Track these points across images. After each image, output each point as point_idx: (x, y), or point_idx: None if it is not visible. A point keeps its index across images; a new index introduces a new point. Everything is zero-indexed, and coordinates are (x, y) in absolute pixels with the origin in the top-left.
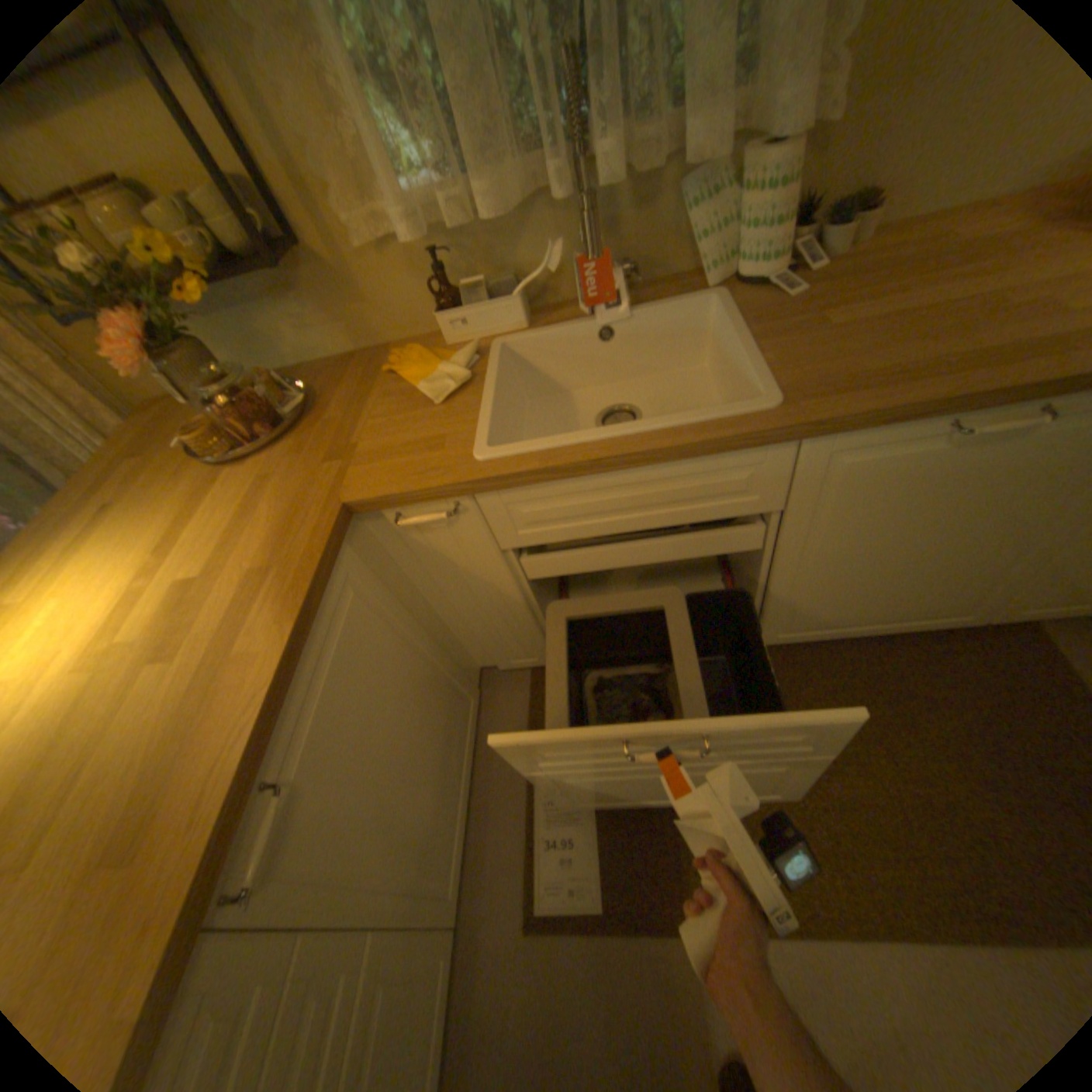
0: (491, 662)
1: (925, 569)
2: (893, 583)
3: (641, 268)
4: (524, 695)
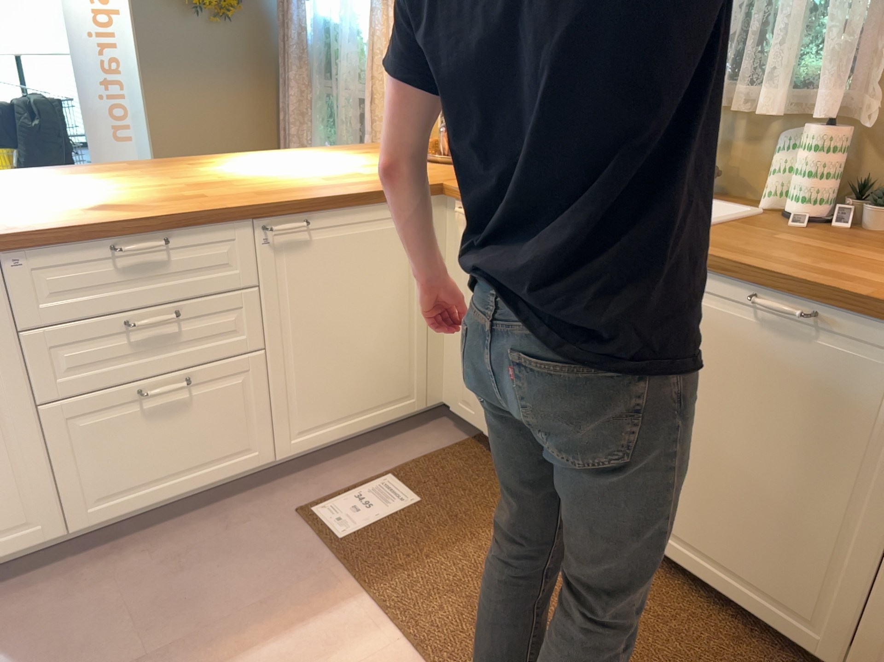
0: (450, 400)
1: (757, 491)
2: (732, 498)
3: (735, 186)
4: (448, 443)
